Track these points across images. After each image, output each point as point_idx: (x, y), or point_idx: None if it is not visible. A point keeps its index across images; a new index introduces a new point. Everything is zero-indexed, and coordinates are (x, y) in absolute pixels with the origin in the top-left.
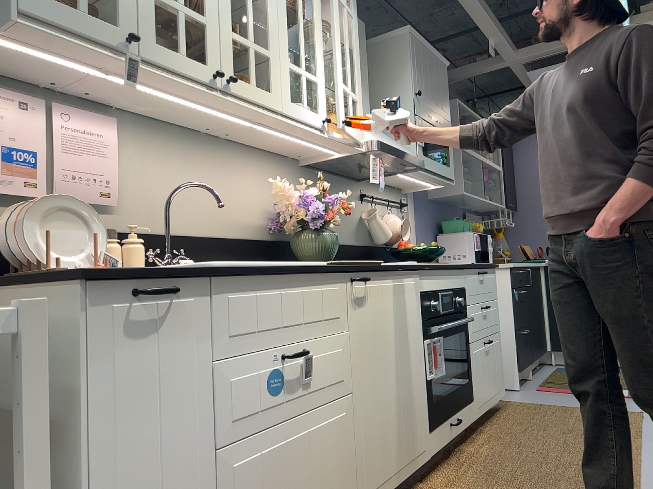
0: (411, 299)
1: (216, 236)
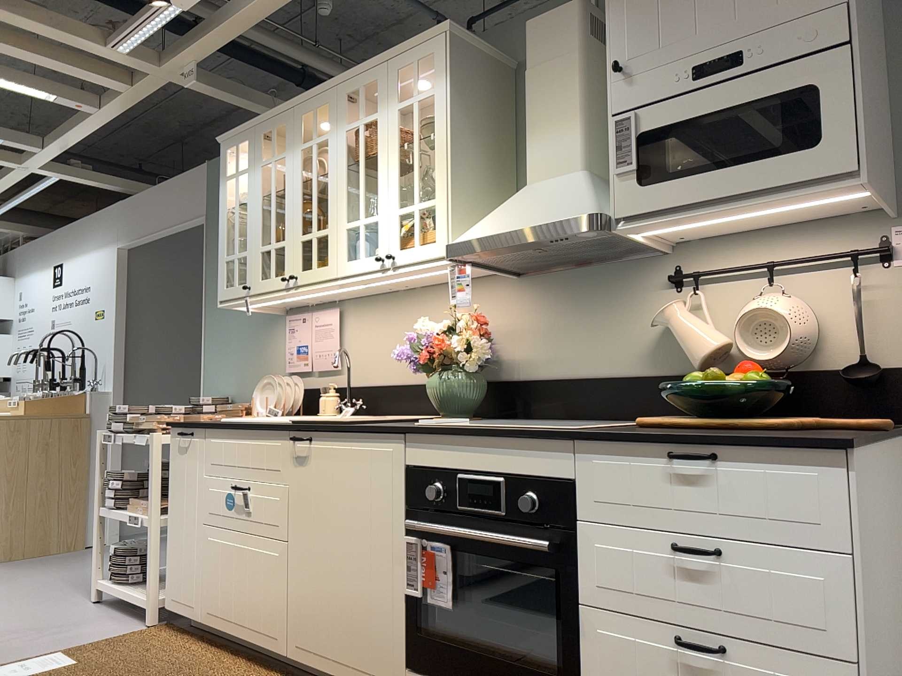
0: (380, 471)
1: (407, 383)
